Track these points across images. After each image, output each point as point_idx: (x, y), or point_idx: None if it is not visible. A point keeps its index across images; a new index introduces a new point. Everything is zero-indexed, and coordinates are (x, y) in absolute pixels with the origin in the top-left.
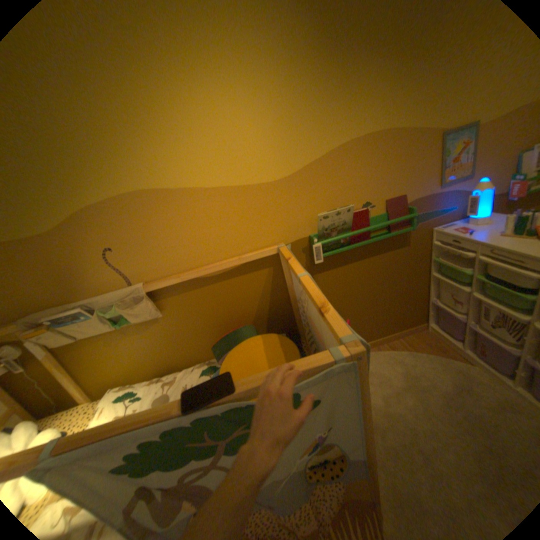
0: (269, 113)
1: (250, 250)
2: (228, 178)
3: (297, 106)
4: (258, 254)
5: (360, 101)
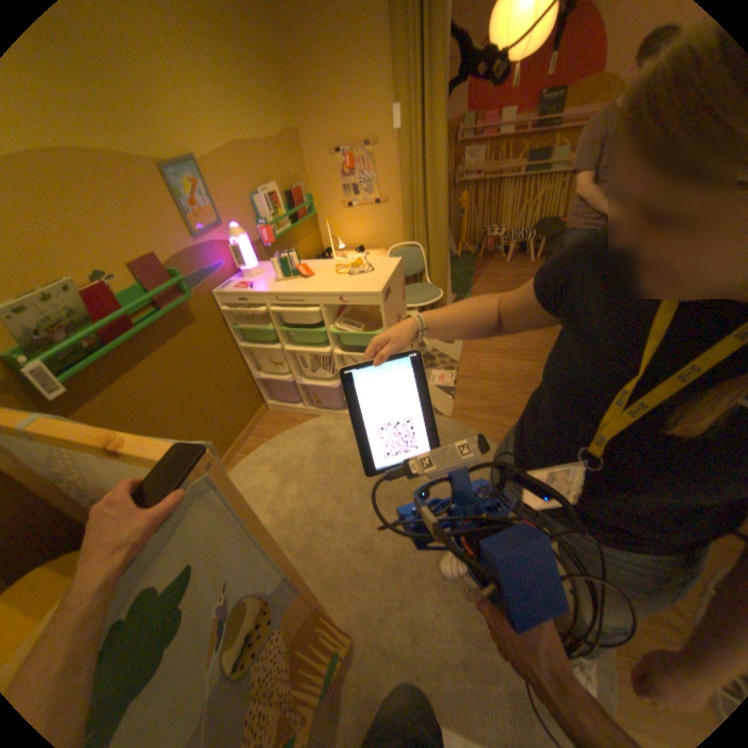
0: None
1: None
2: None
3: None
4: None
5: None
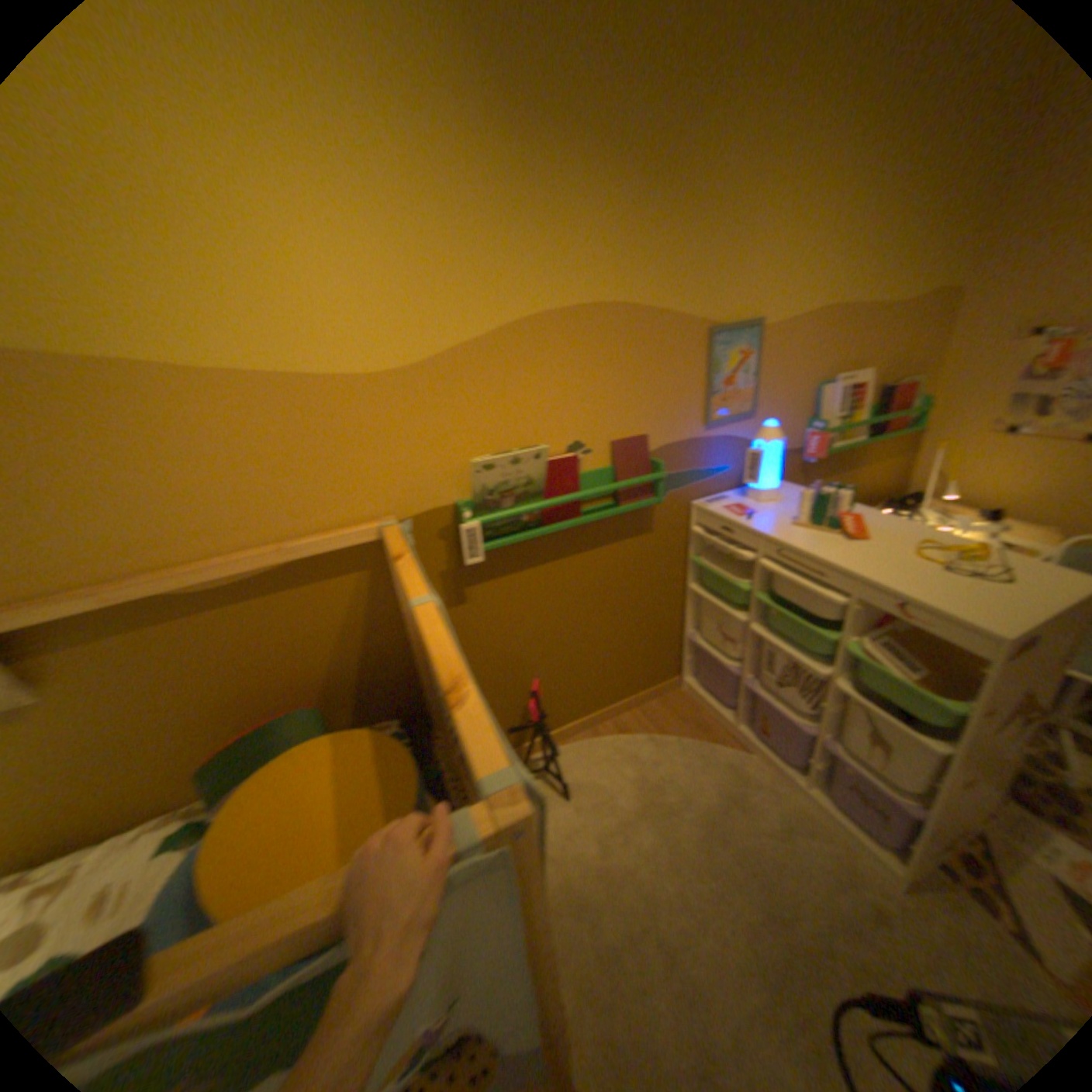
0: (360, 215)
1: (308, 529)
2: (248, 351)
3: (428, 214)
4: (328, 541)
5: (564, 235)
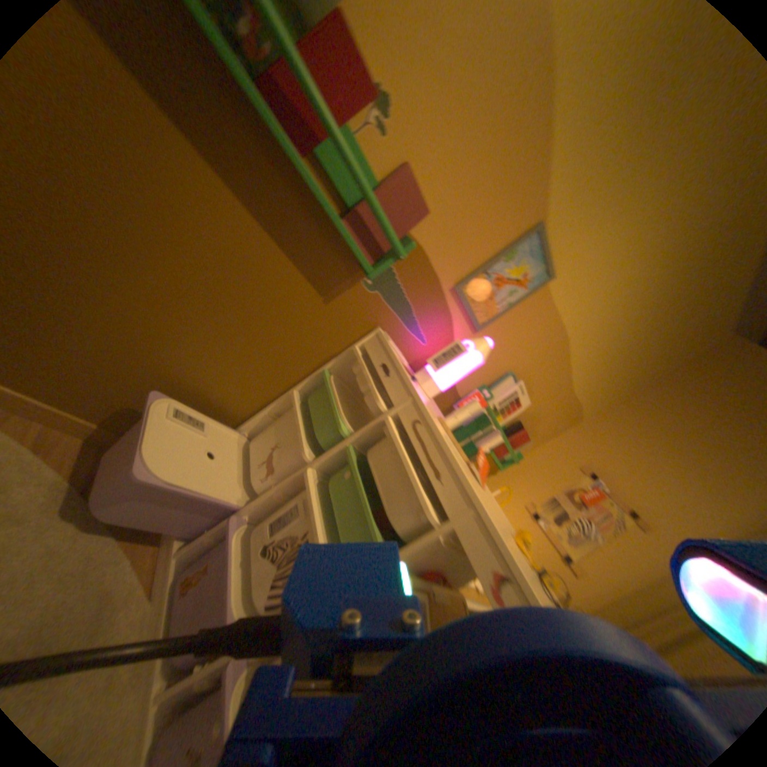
0: None
1: None
2: None
3: None
4: None
5: None
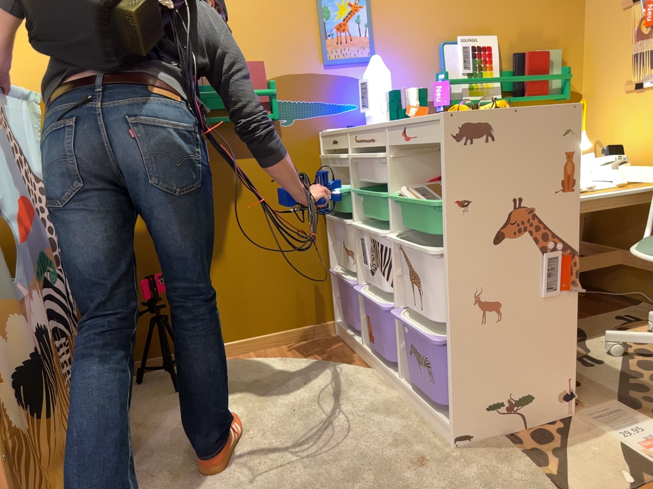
0: None
1: None
2: None
3: None
4: None
5: None
